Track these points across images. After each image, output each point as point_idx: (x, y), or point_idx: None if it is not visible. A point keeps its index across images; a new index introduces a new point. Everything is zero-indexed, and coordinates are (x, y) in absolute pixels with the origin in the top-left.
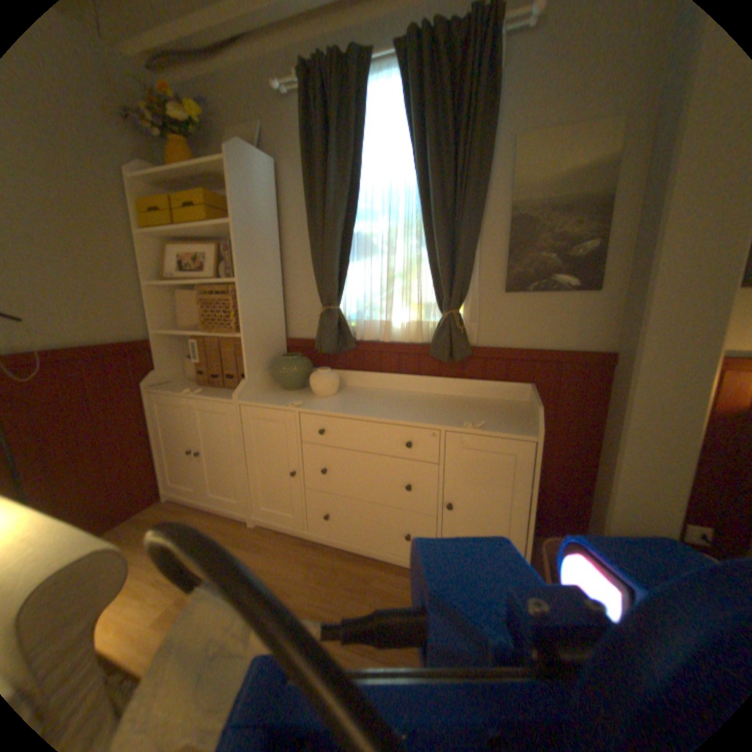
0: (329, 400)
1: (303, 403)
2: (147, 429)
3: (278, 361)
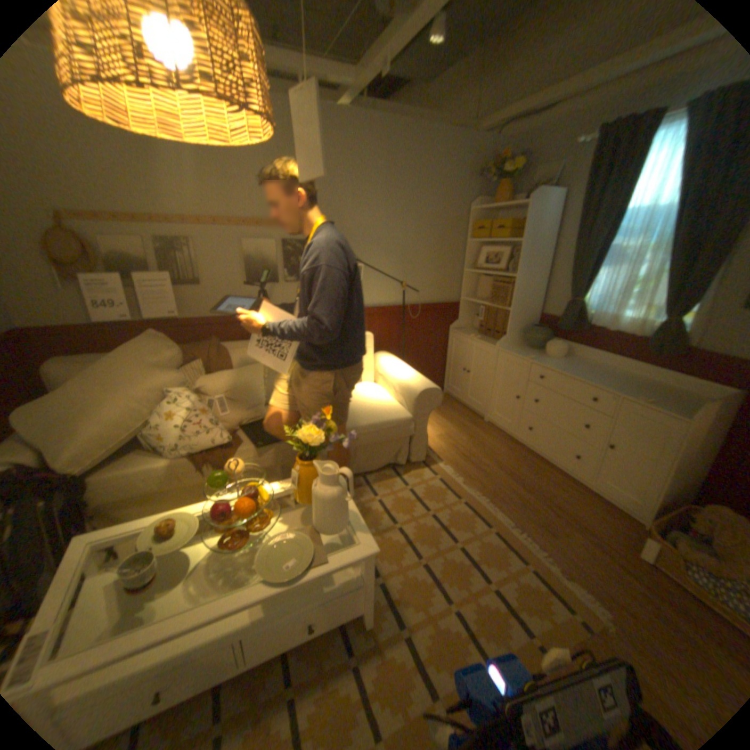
0: (554, 361)
1: (536, 358)
2: (446, 351)
3: (529, 329)
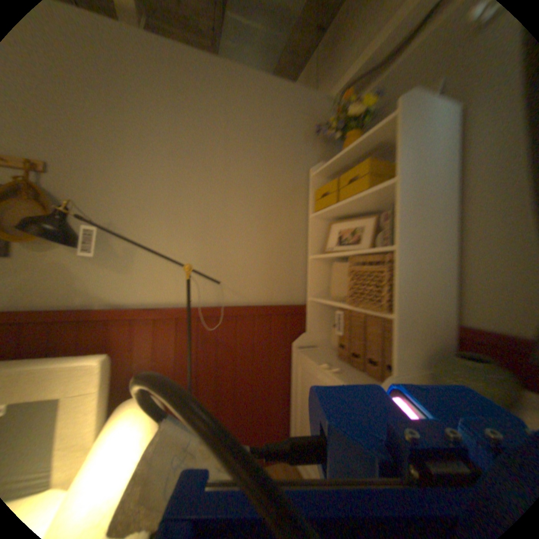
0: None
1: None
2: (293, 385)
3: (451, 363)
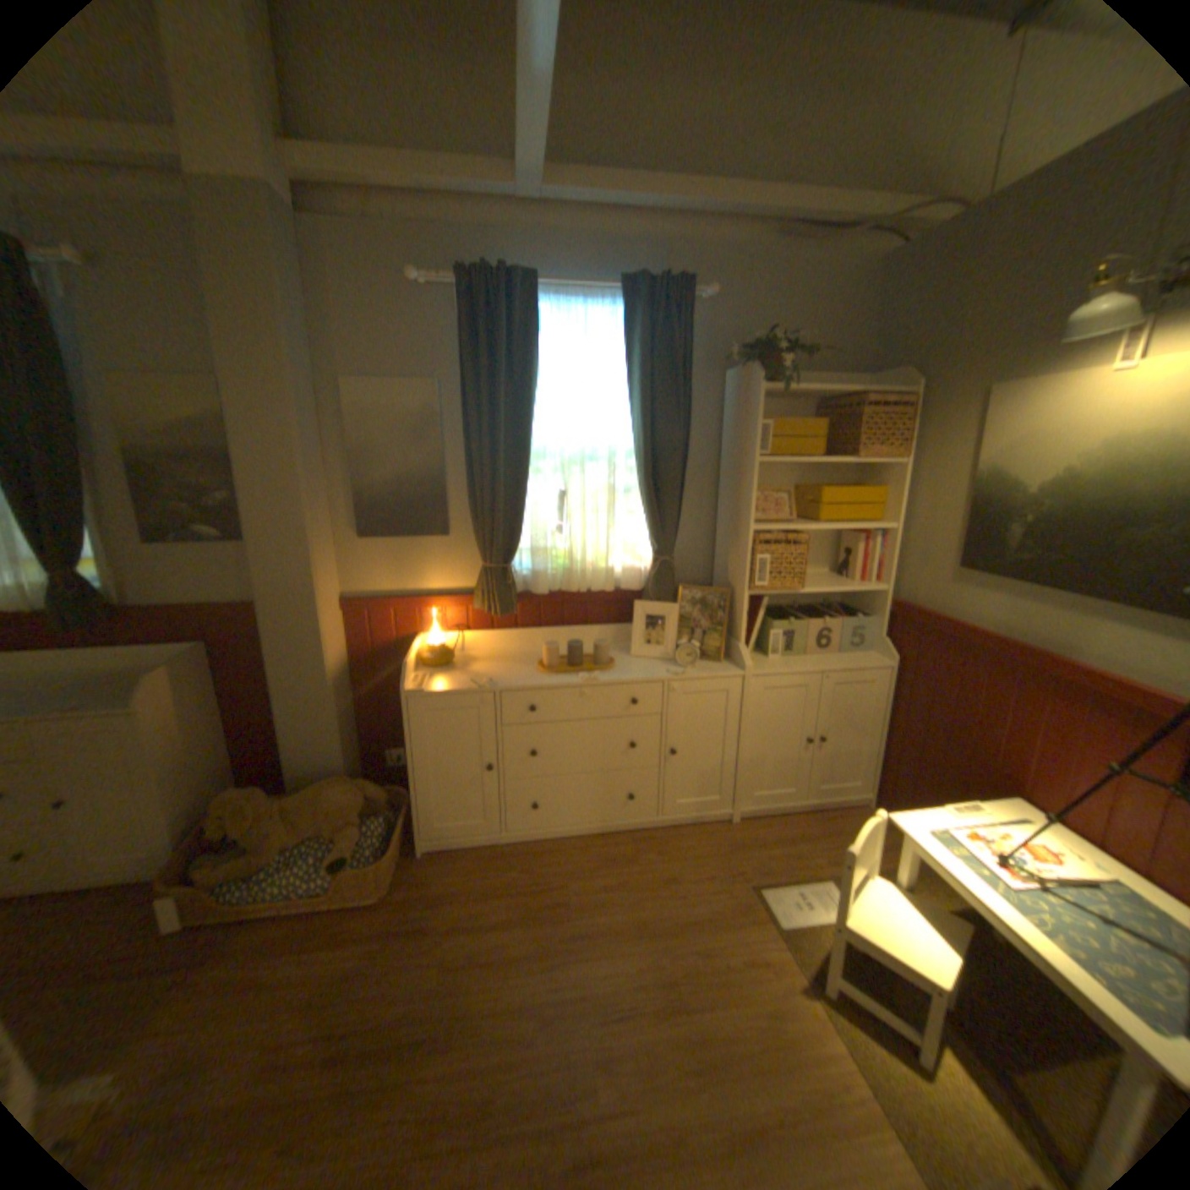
0: None
1: None
2: None
3: None
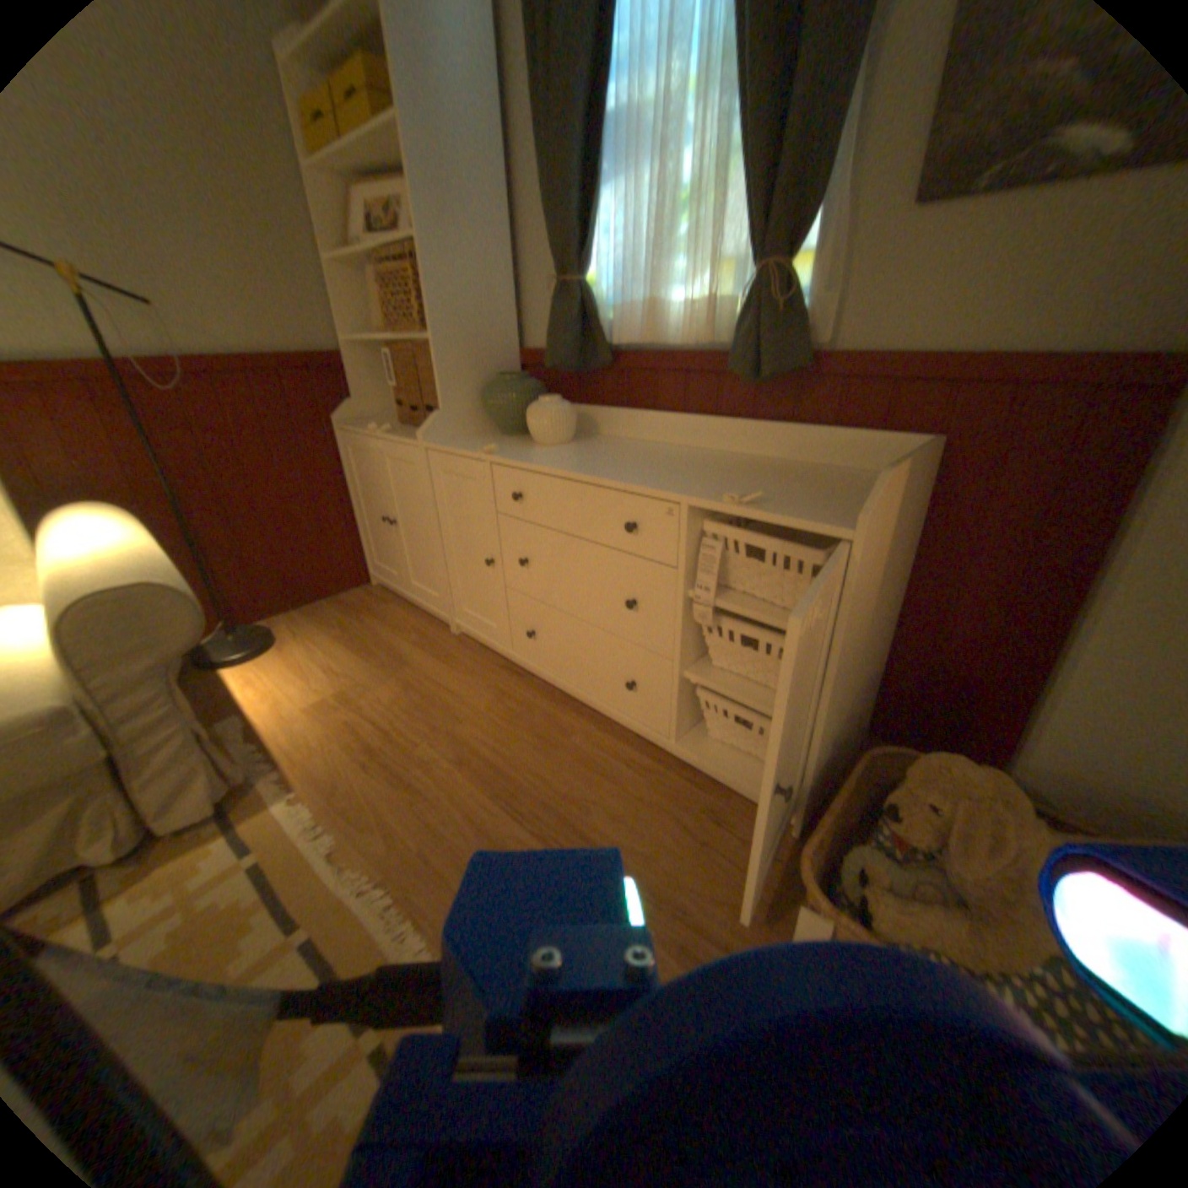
0: (547, 450)
1: (499, 448)
2: (347, 483)
3: (488, 384)
